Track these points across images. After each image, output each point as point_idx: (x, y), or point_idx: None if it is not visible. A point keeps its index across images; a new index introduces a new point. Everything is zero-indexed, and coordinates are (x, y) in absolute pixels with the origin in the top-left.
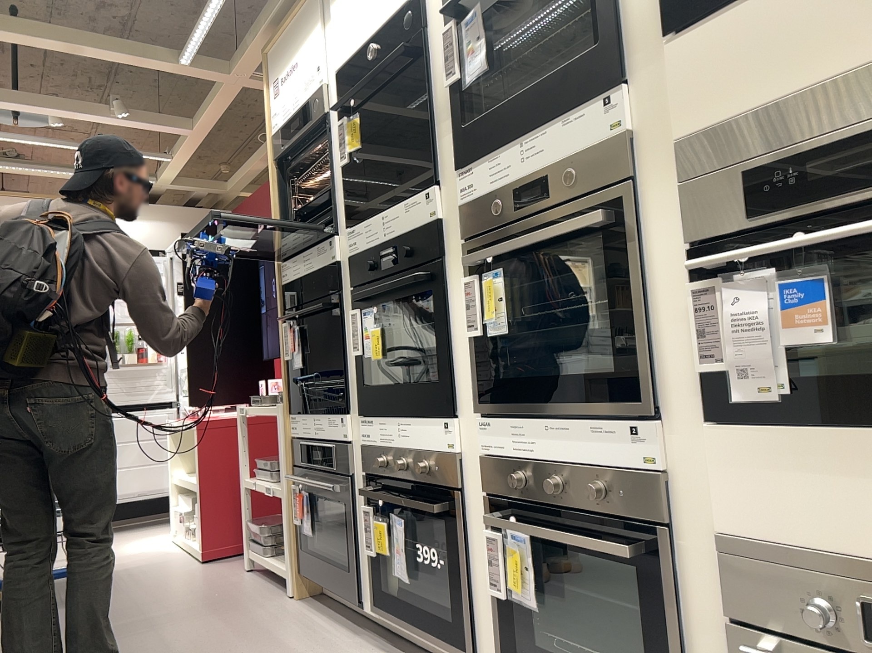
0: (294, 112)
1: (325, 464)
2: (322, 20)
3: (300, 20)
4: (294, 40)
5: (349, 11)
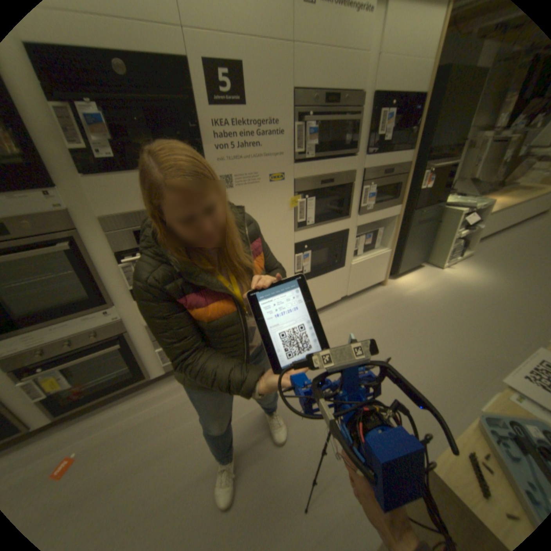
0: None
1: None
2: None
3: None
4: None
5: None
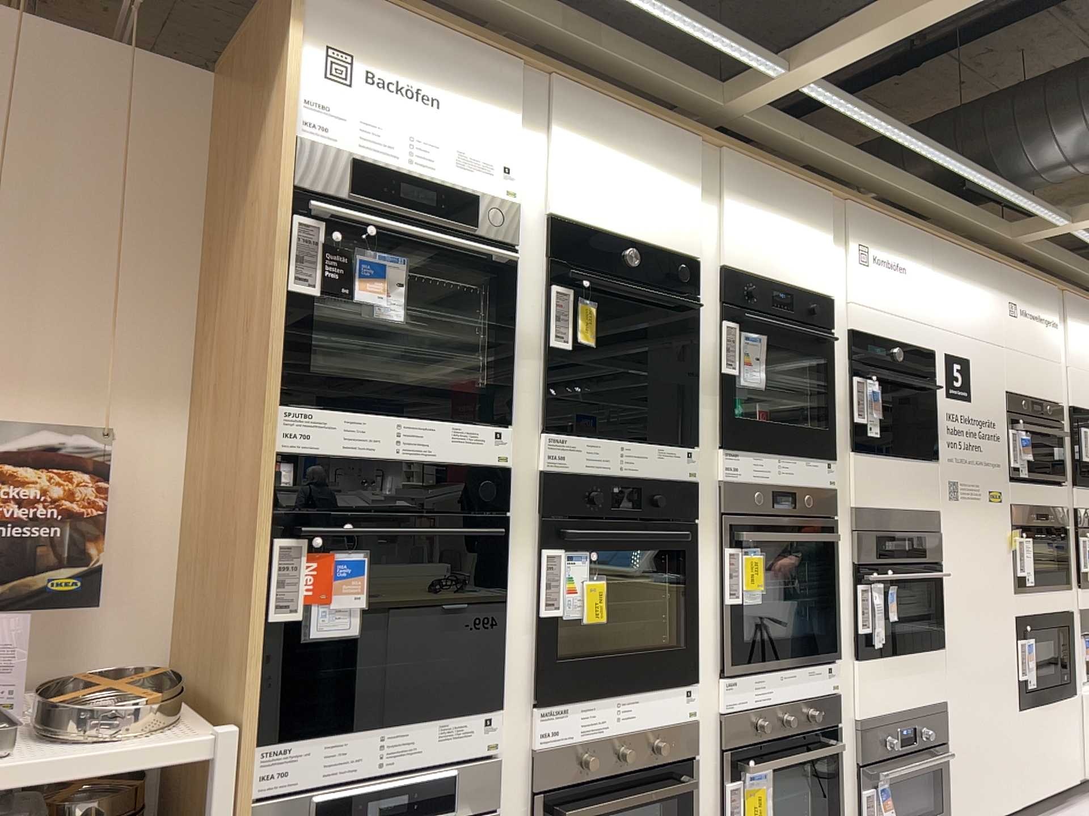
0: (415, 168)
1: (419, 811)
2: (523, 113)
3: (465, 52)
4: (439, 61)
5: (598, 172)
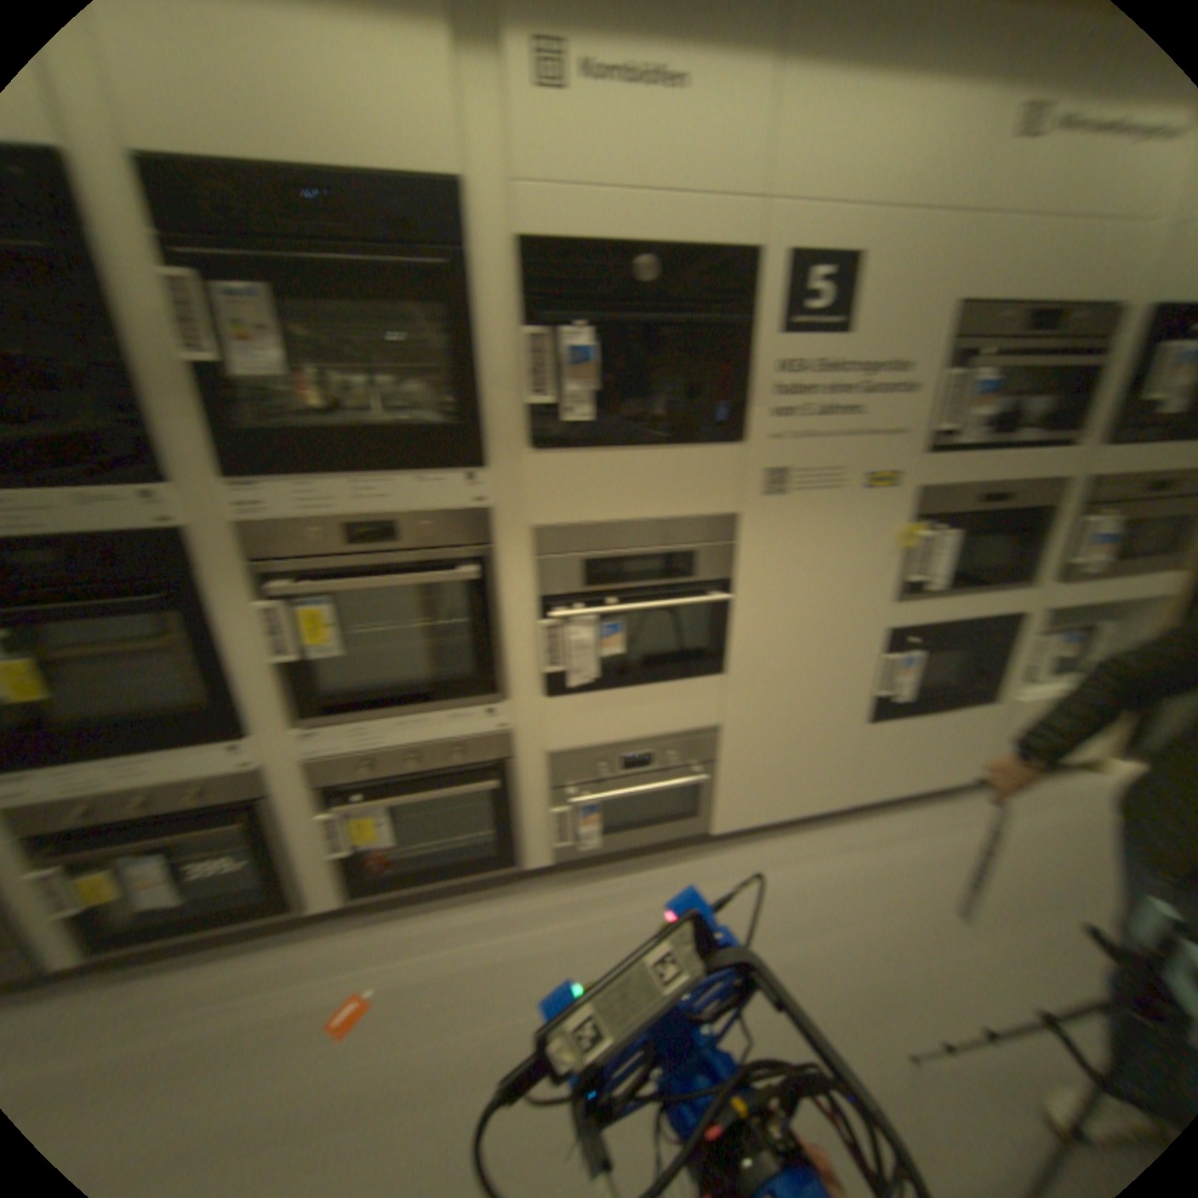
0: None
1: None
2: None
3: None
4: None
5: None
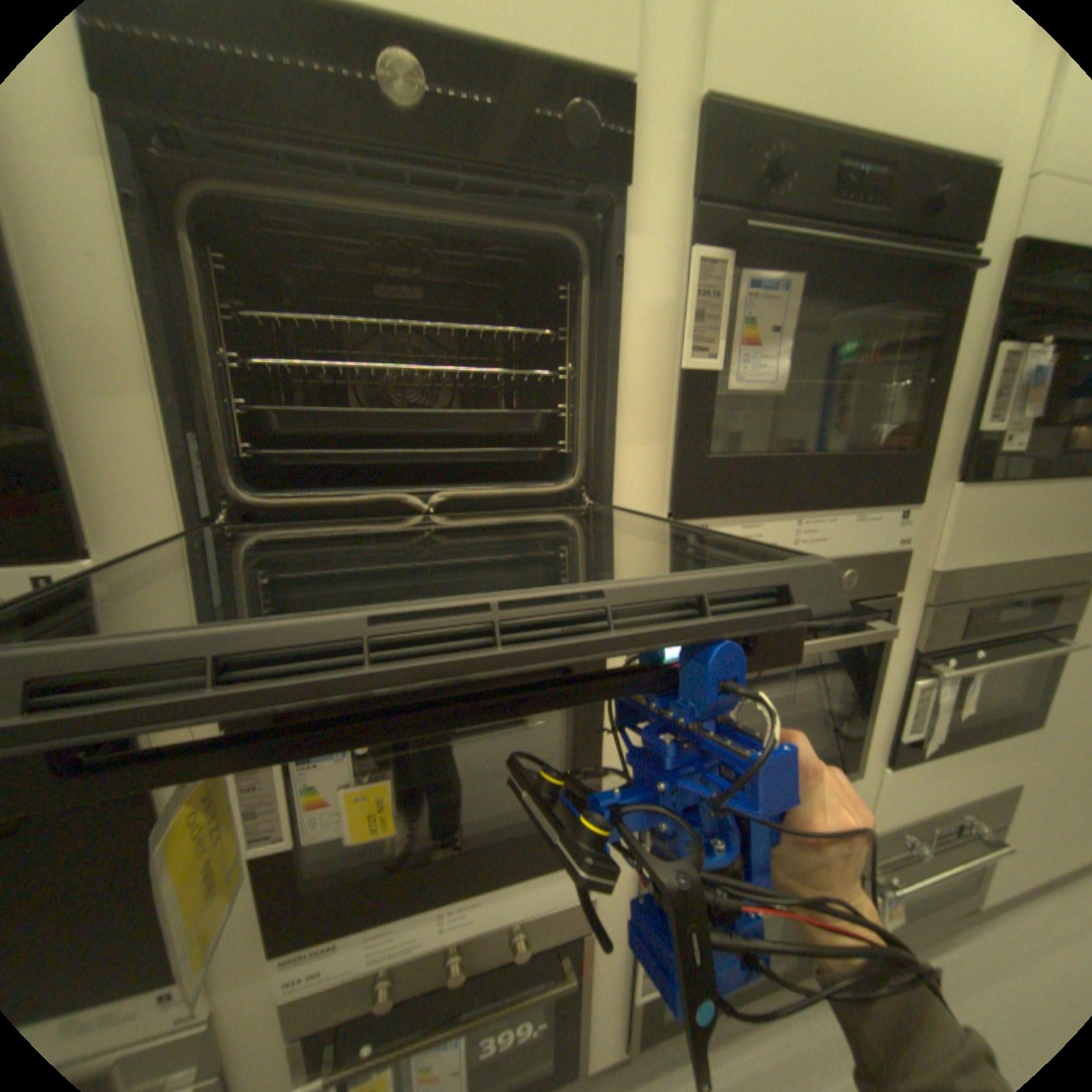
0: None
1: None
2: None
3: None
4: None
5: None
